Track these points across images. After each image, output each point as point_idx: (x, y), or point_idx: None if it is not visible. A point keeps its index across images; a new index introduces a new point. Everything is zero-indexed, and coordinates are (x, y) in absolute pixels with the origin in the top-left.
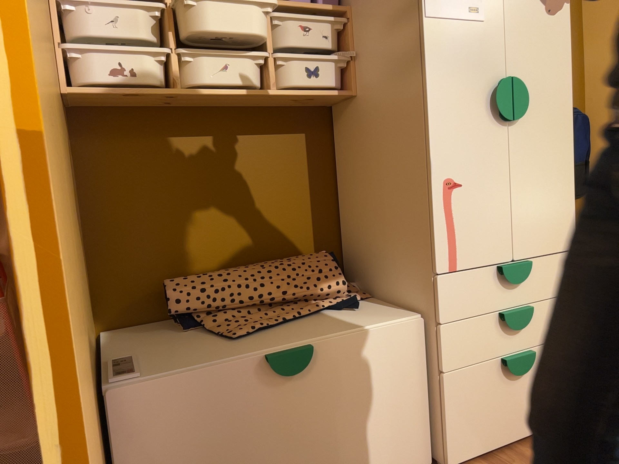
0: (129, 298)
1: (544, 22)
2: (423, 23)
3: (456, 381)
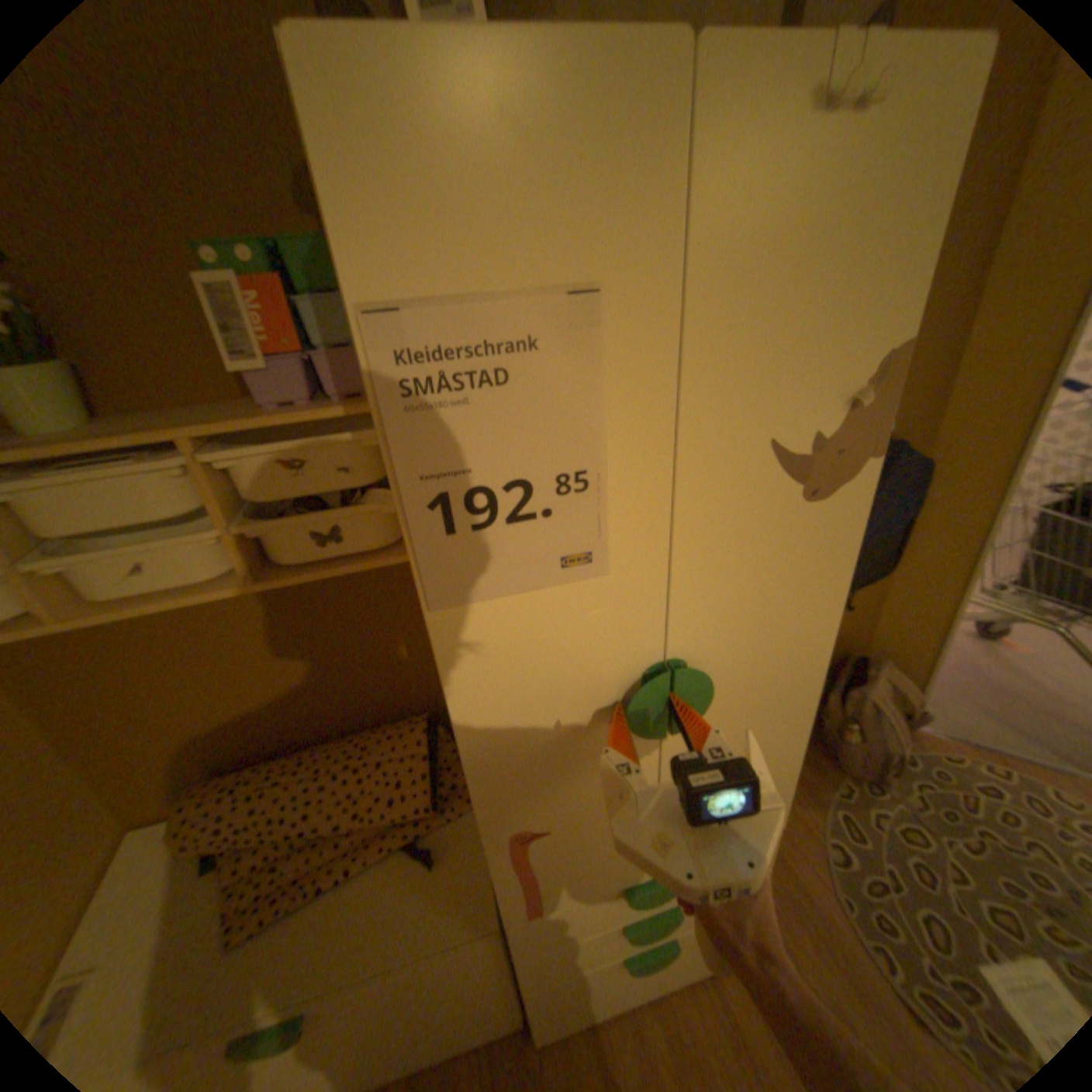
0: (153, 793)
1: (793, 524)
2: (431, 616)
3: (544, 997)
